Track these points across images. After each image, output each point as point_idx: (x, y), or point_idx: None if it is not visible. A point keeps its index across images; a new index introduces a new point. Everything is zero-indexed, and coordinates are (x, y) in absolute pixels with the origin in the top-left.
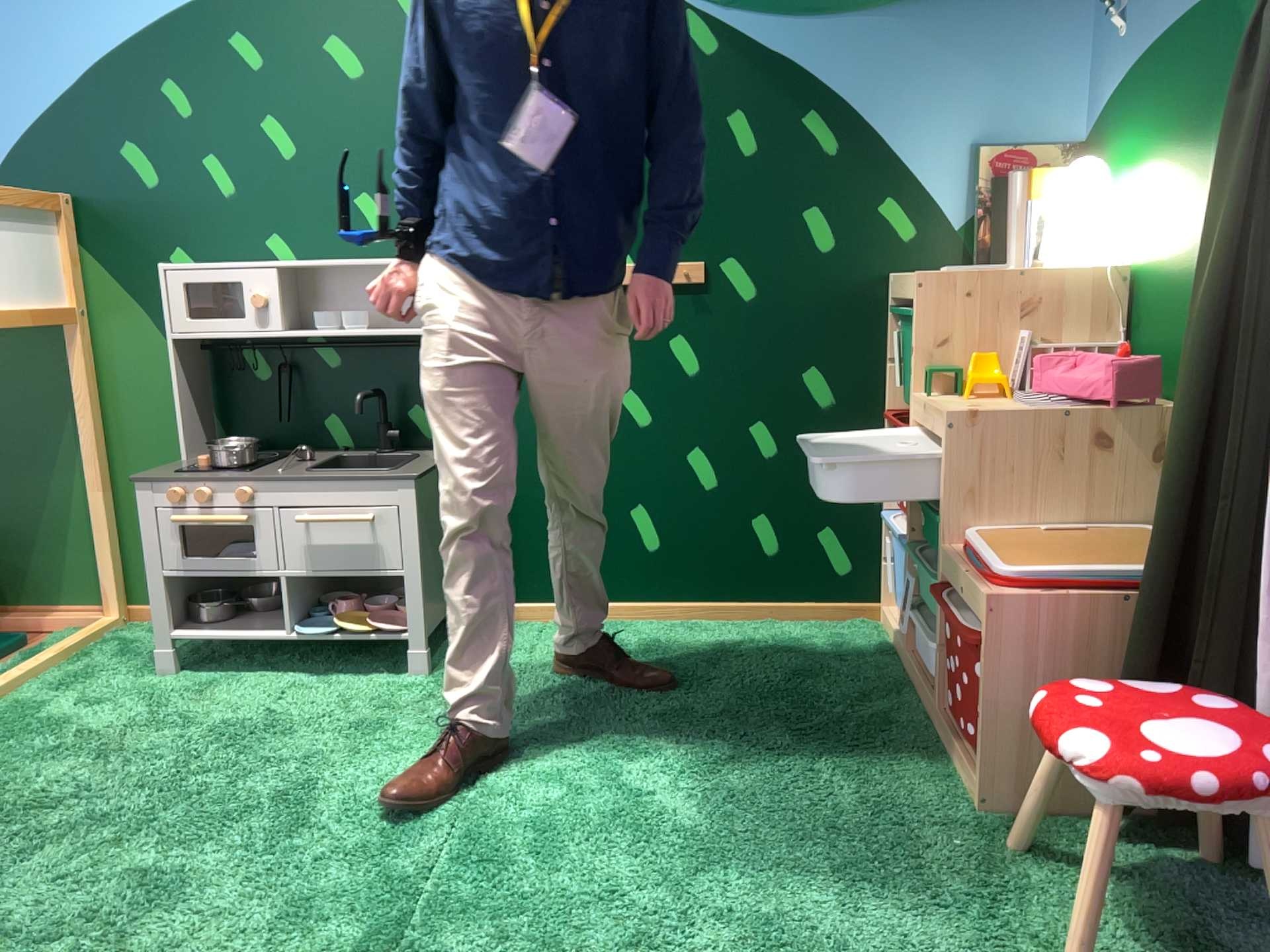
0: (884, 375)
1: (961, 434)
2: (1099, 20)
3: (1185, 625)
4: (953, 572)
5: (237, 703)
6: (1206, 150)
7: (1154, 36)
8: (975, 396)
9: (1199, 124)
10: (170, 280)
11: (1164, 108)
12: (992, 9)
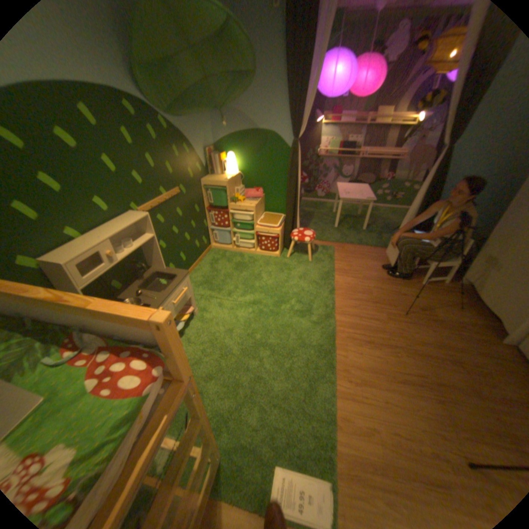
0: (203, 202)
1: (255, 210)
2: (213, 120)
3: (296, 223)
4: (260, 231)
5: (188, 353)
6: (259, 156)
7: (237, 131)
8: (242, 202)
9: (256, 151)
10: (64, 269)
11: (244, 146)
12: (200, 116)
